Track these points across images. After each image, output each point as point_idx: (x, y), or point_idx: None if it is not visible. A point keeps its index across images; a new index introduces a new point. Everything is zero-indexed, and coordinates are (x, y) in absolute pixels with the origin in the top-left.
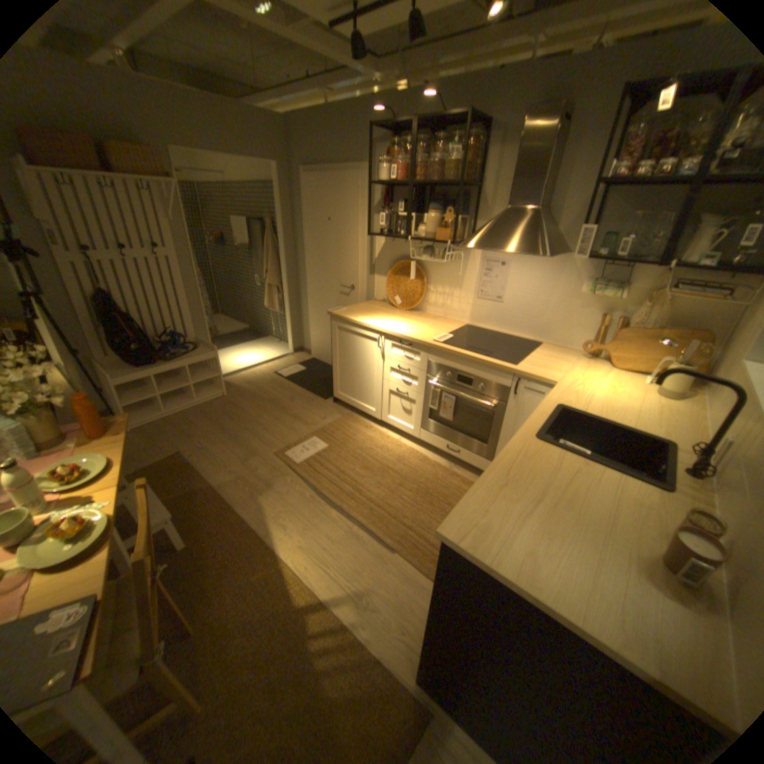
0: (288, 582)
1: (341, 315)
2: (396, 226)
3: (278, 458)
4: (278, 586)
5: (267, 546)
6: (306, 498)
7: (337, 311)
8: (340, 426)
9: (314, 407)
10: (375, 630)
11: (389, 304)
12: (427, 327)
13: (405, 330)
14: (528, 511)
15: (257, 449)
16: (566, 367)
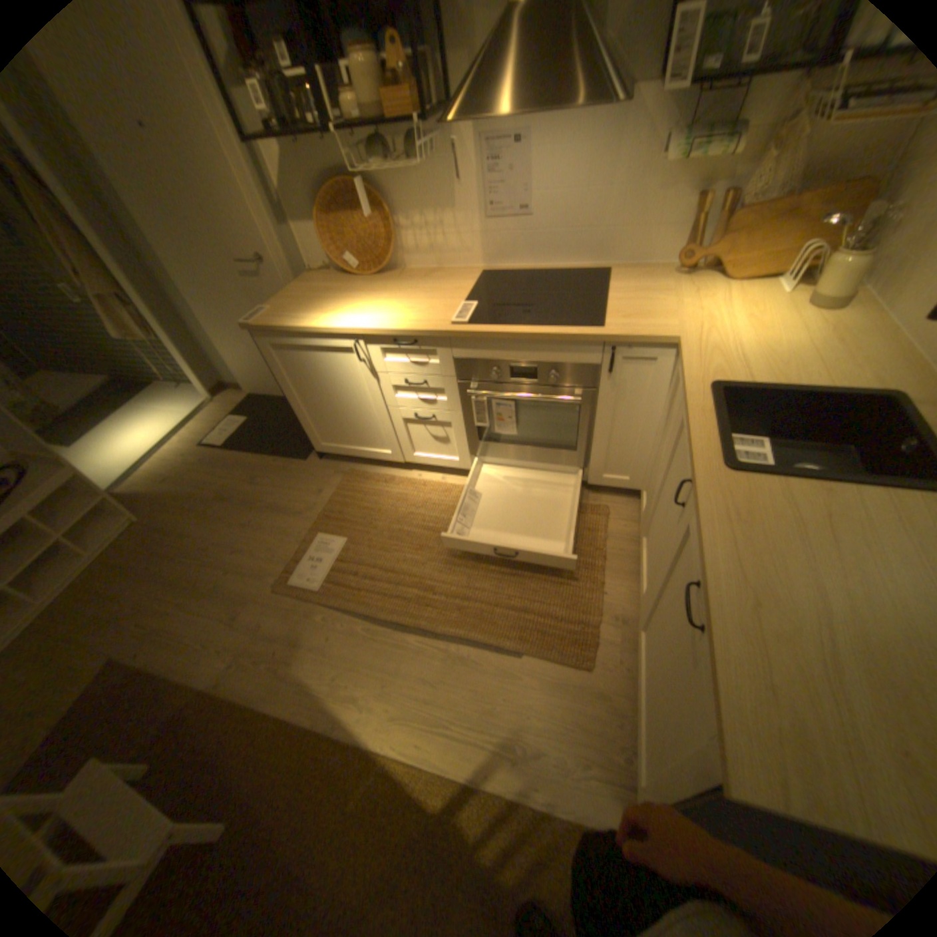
0: (401, 781)
1: (266, 322)
2: (290, 105)
3: (283, 591)
4: (390, 796)
5: (343, 743)
6: (359, 635)
7: (256, 316)
8: (349, 494)
9: (295, 479)
10: (550, 782)
11: (338, 271)
12: (426, 297)
13: (395, 316)
14: (825, 643)
15: (241, 591)
16: (669, 302)
